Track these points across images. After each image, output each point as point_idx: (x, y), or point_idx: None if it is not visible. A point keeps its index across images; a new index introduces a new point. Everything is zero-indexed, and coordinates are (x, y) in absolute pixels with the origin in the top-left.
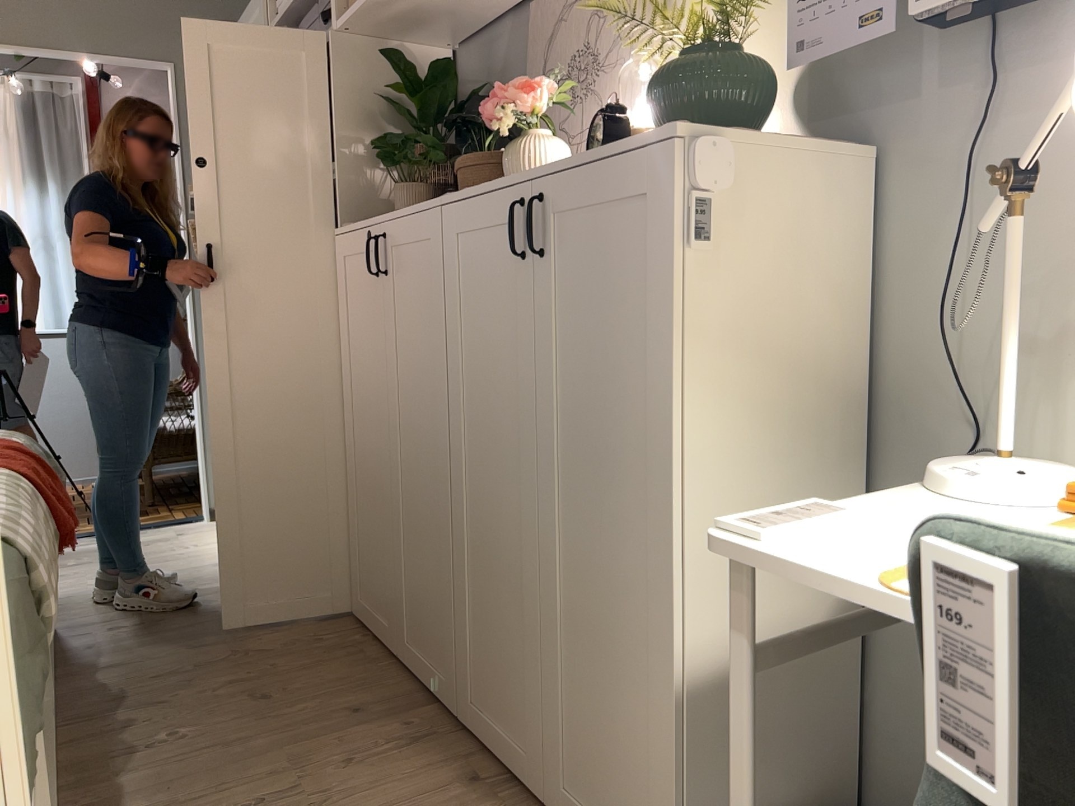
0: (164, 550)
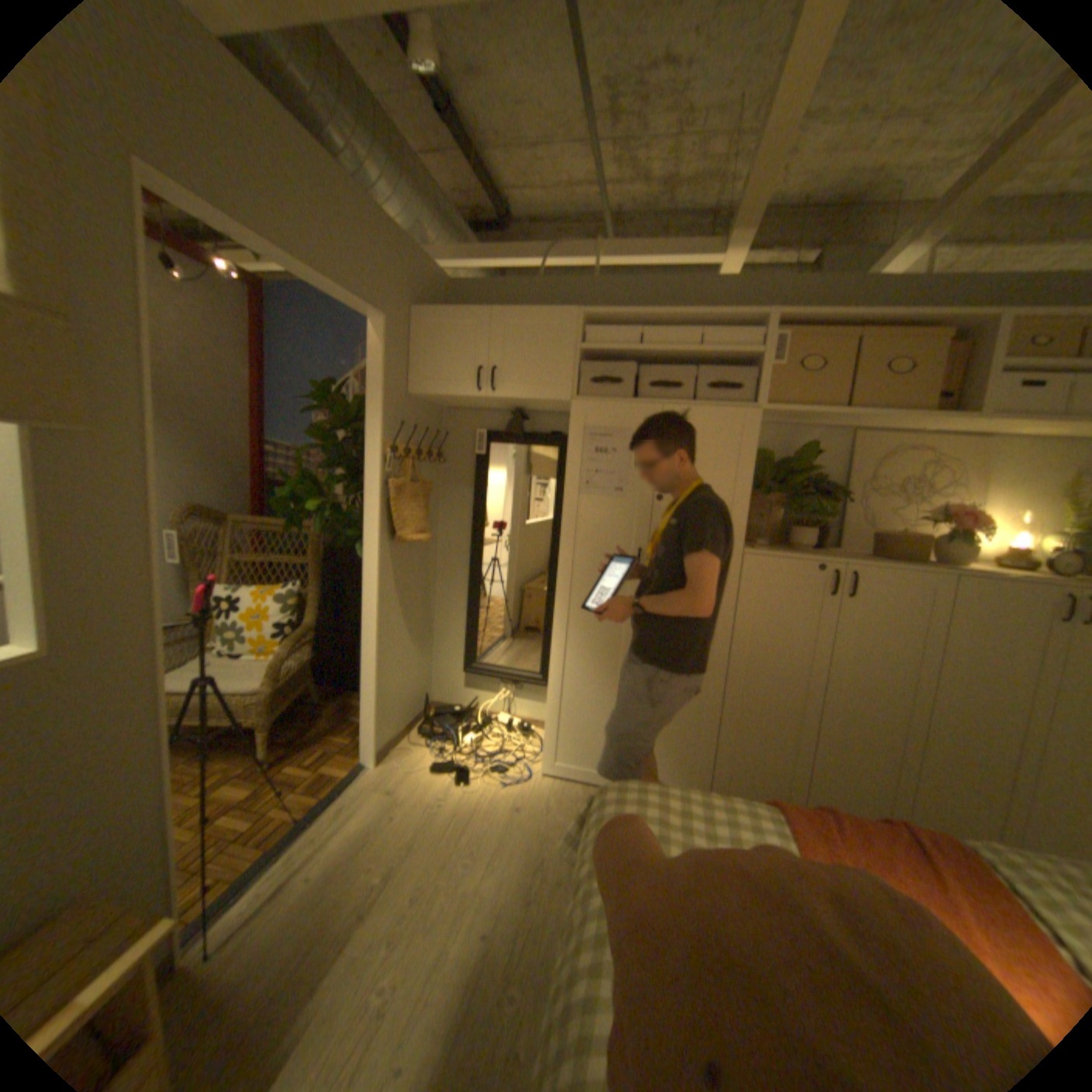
0: (427, 817)
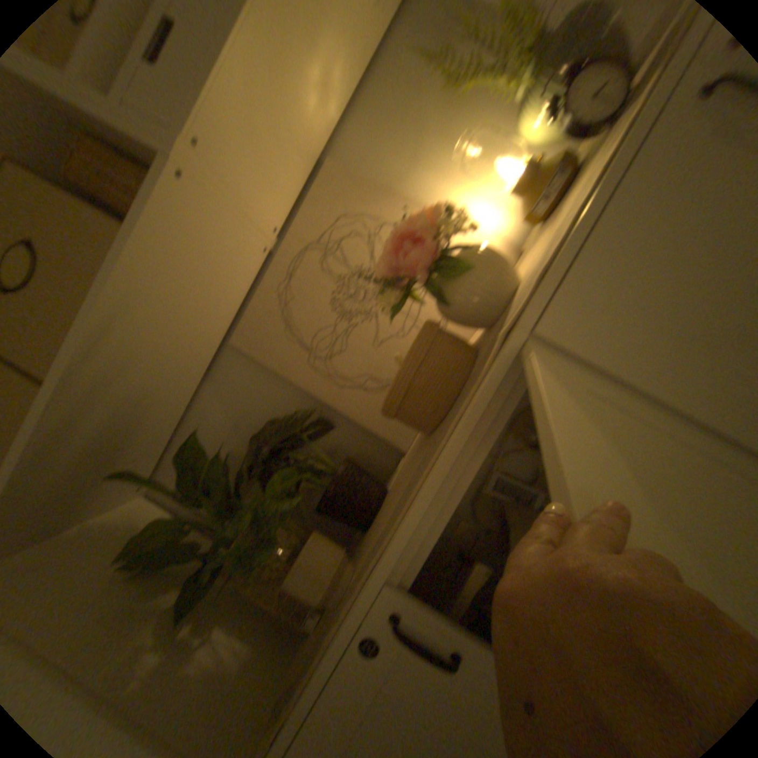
0: None
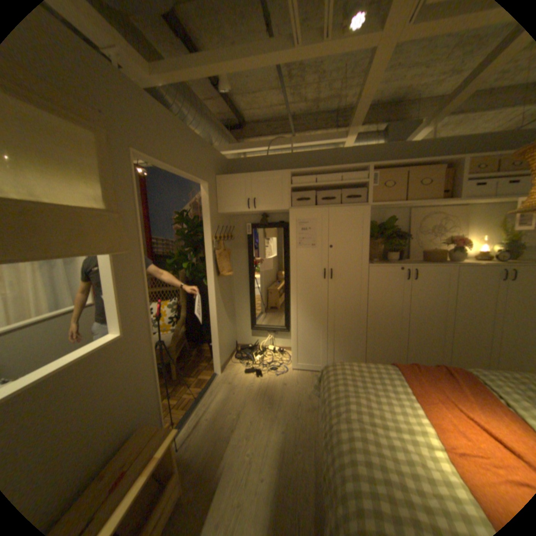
0: (248, 392)
